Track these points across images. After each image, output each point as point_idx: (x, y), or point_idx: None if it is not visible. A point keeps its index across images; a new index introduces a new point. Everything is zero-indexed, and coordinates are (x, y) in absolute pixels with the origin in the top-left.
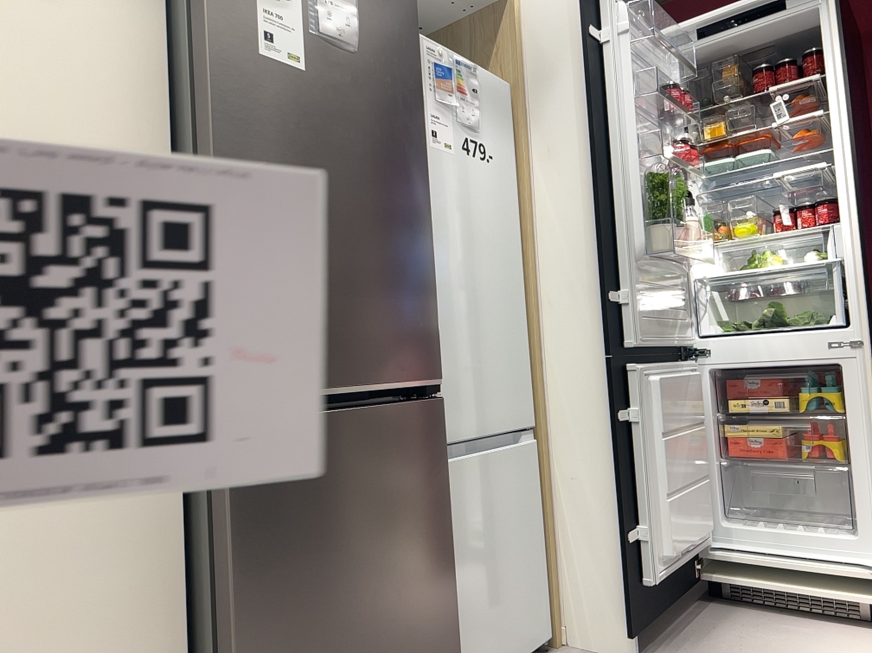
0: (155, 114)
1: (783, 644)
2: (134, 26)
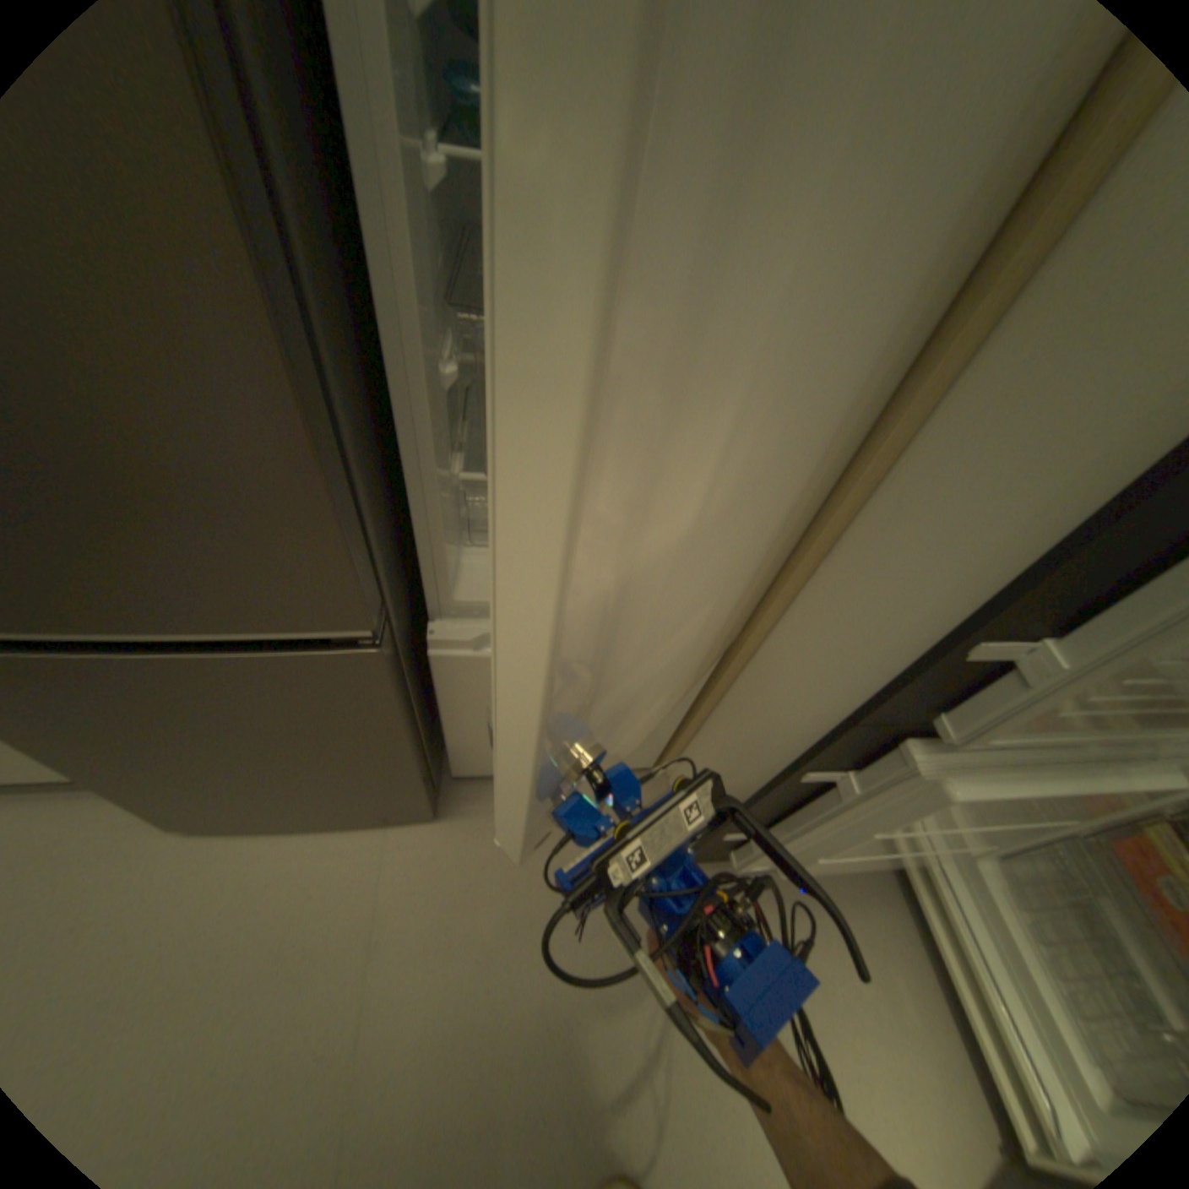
0: None
1: (846, 1003)
2: None
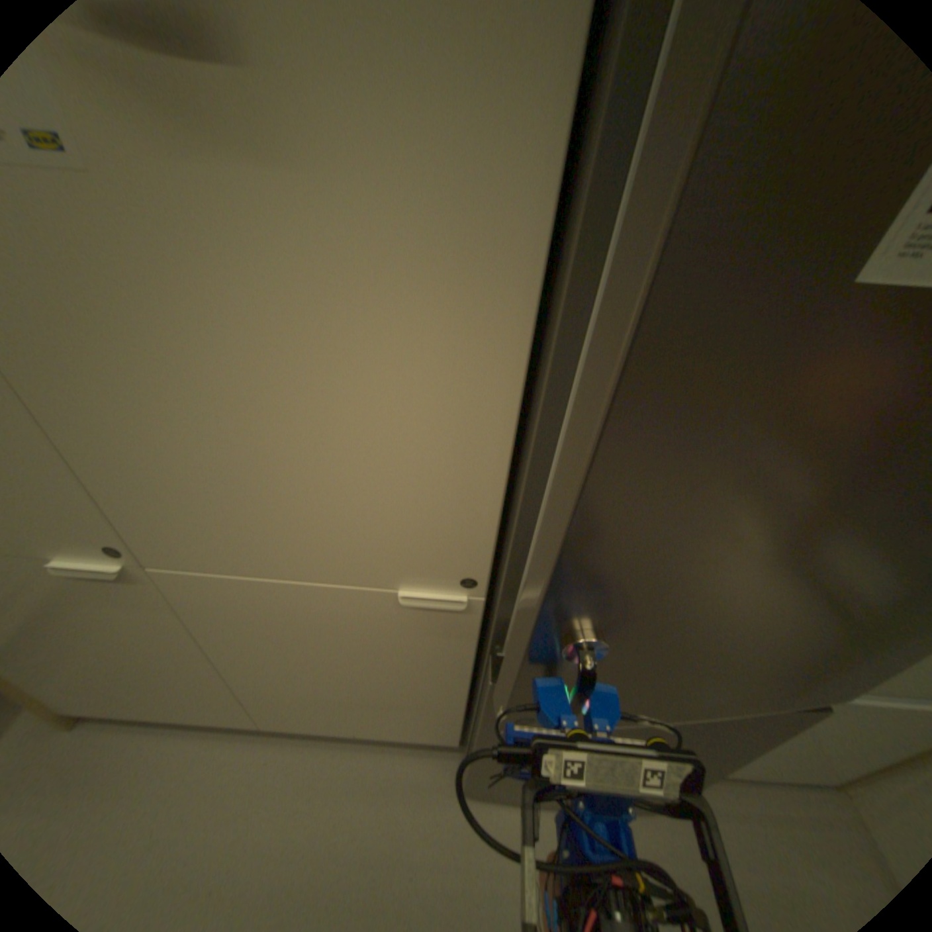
0: (507, 339)
1: None
2: (492, 148)
